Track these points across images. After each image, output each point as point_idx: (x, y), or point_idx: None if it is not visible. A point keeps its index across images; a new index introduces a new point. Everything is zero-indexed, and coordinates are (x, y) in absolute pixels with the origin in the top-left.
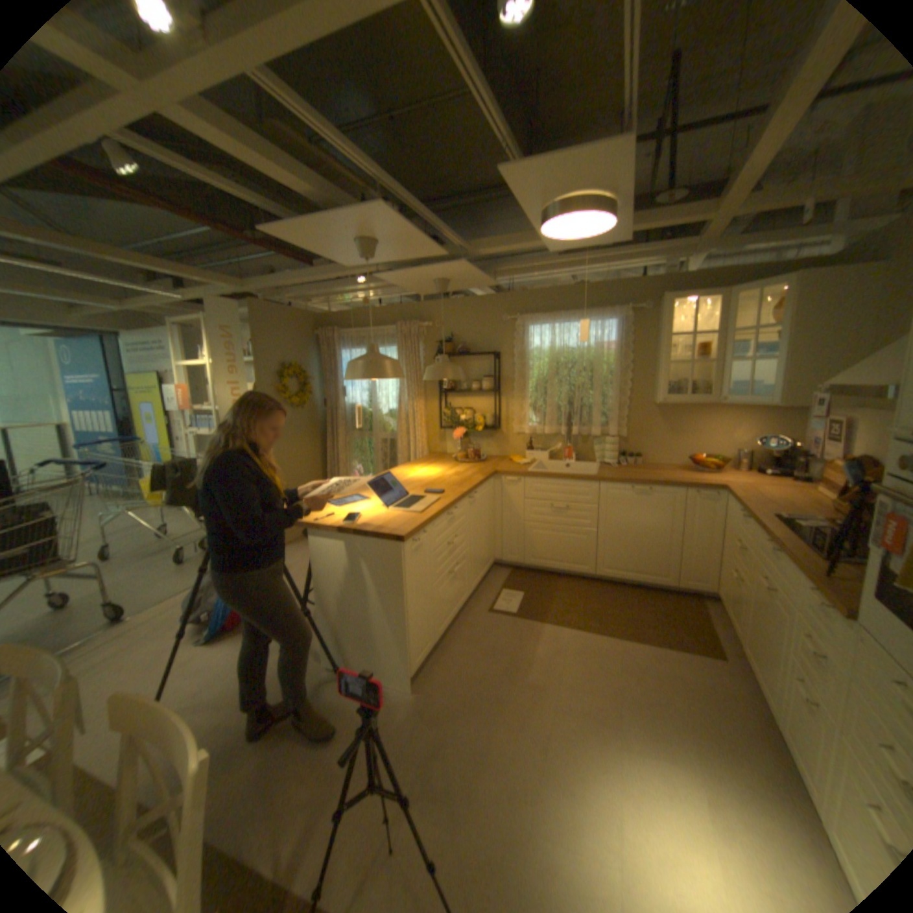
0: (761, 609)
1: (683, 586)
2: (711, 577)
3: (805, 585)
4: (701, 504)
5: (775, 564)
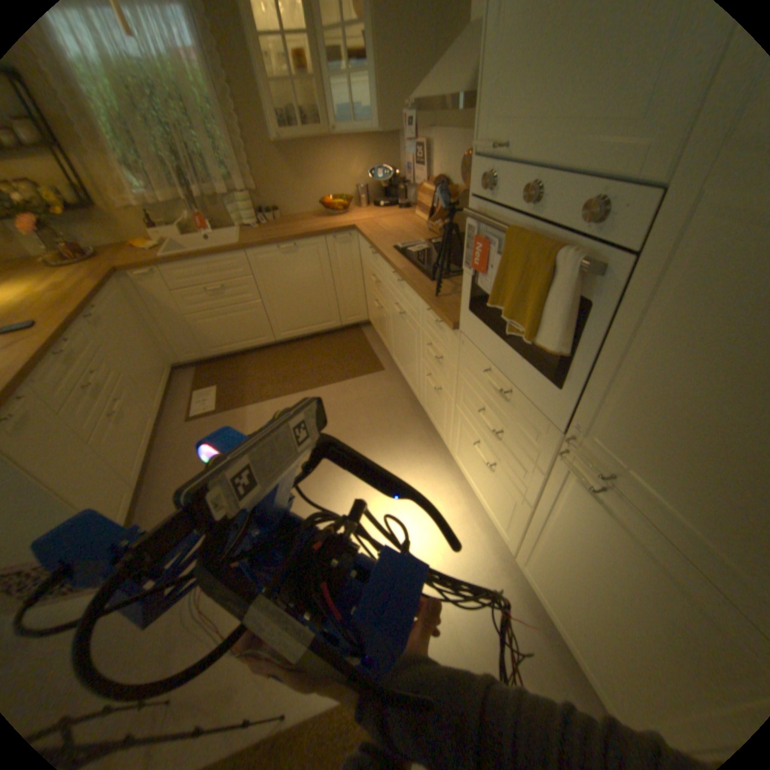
0: (396, 328)
1: (344, 323)
2: (360, 309)
3: (421, 305)
4: (339, 249)
5: (400, 292)
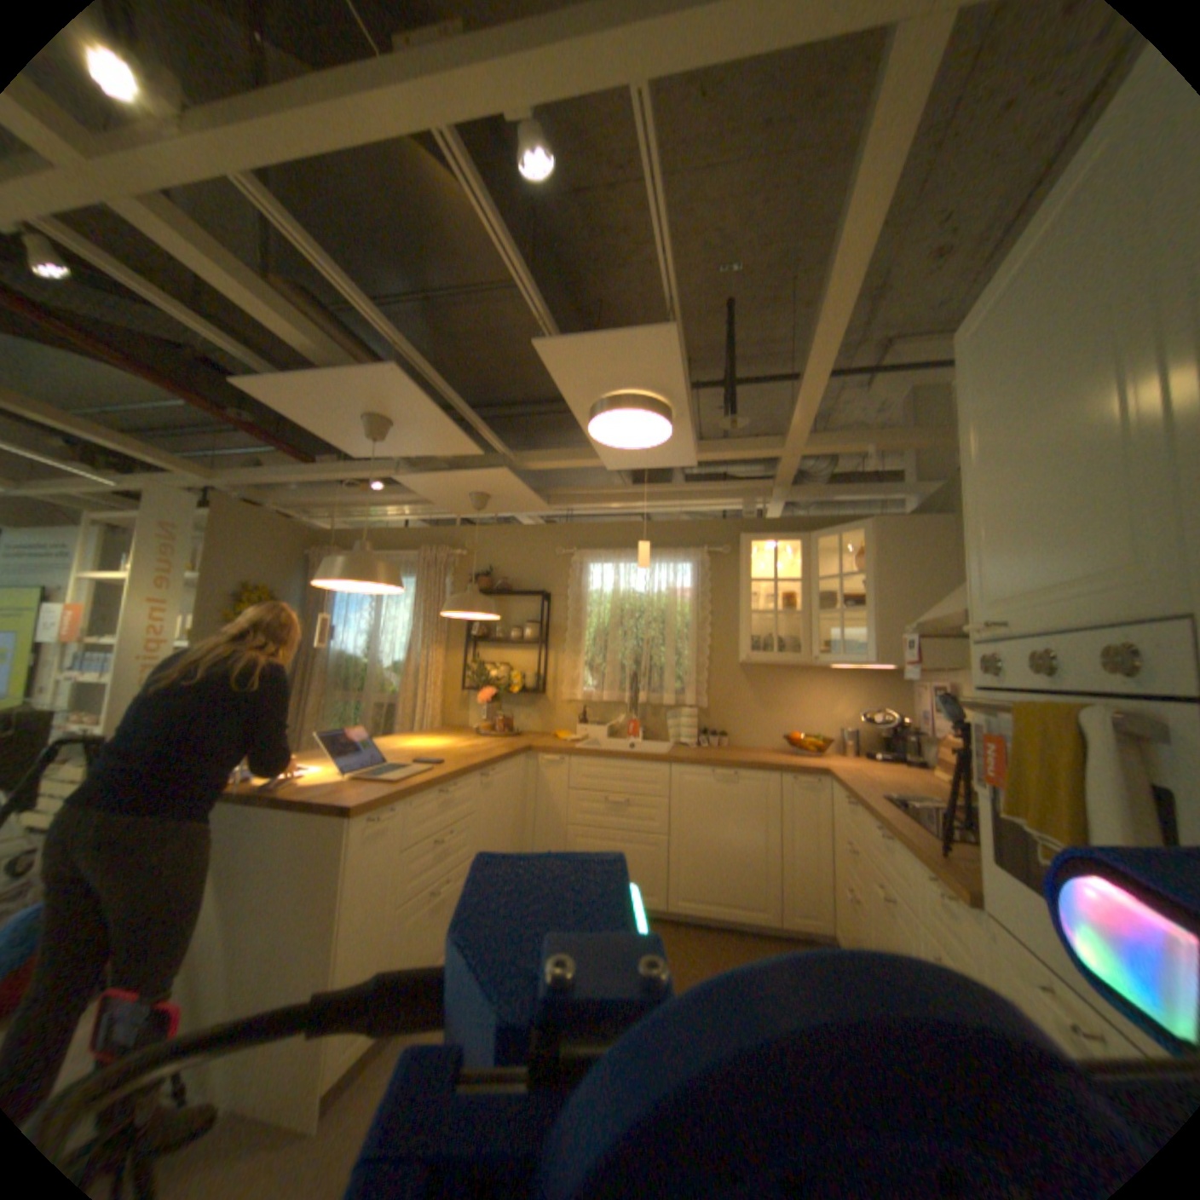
0: (881, 939)
1: (788, 925)
2: (822, 909)
3: (921, 878)
4: (800, 797)
5: (887, 861)
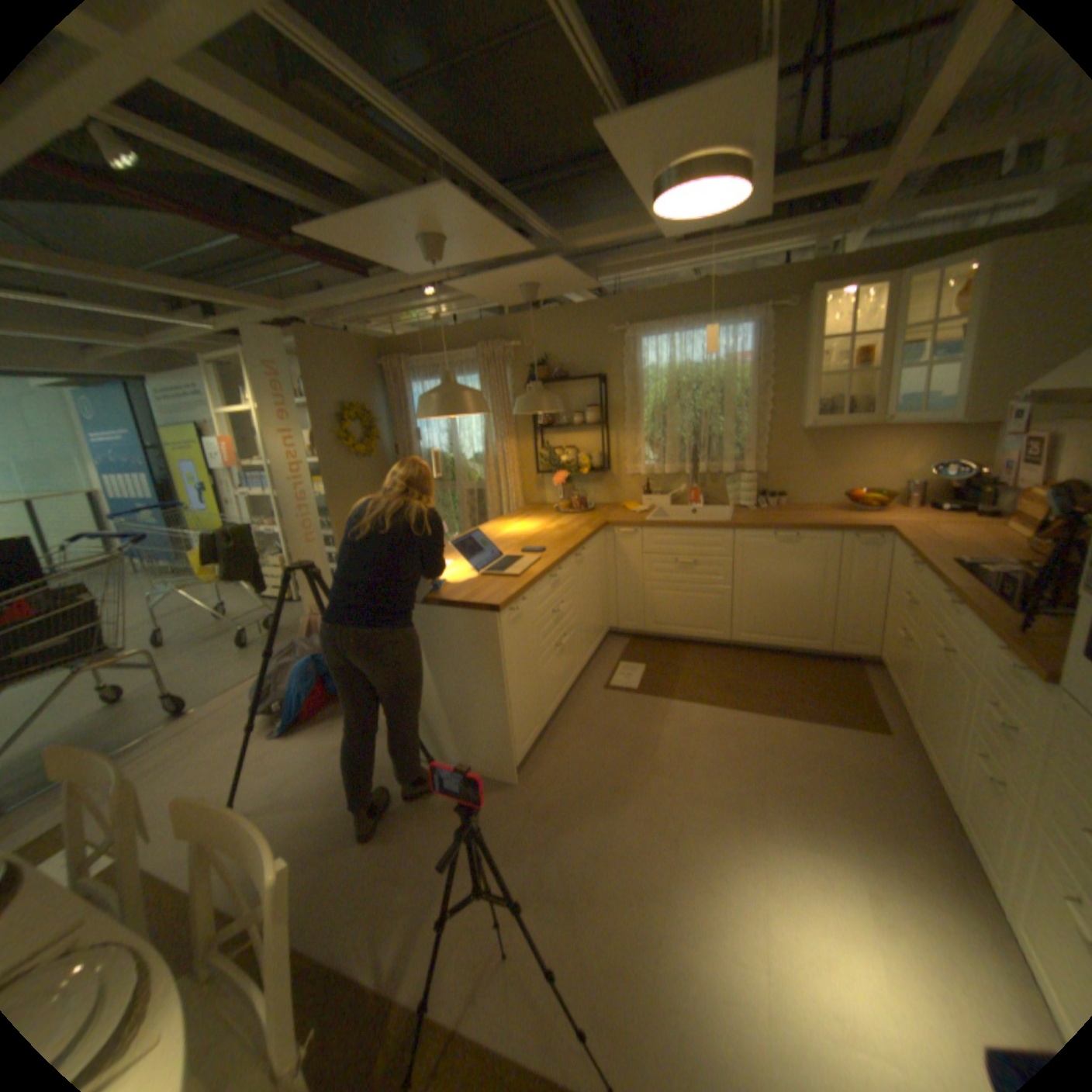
0: (934, 673)
1: (838, 649)
2: (871, 638)
3: (991, 643)
4: (860, 551)
5: (953, 619)
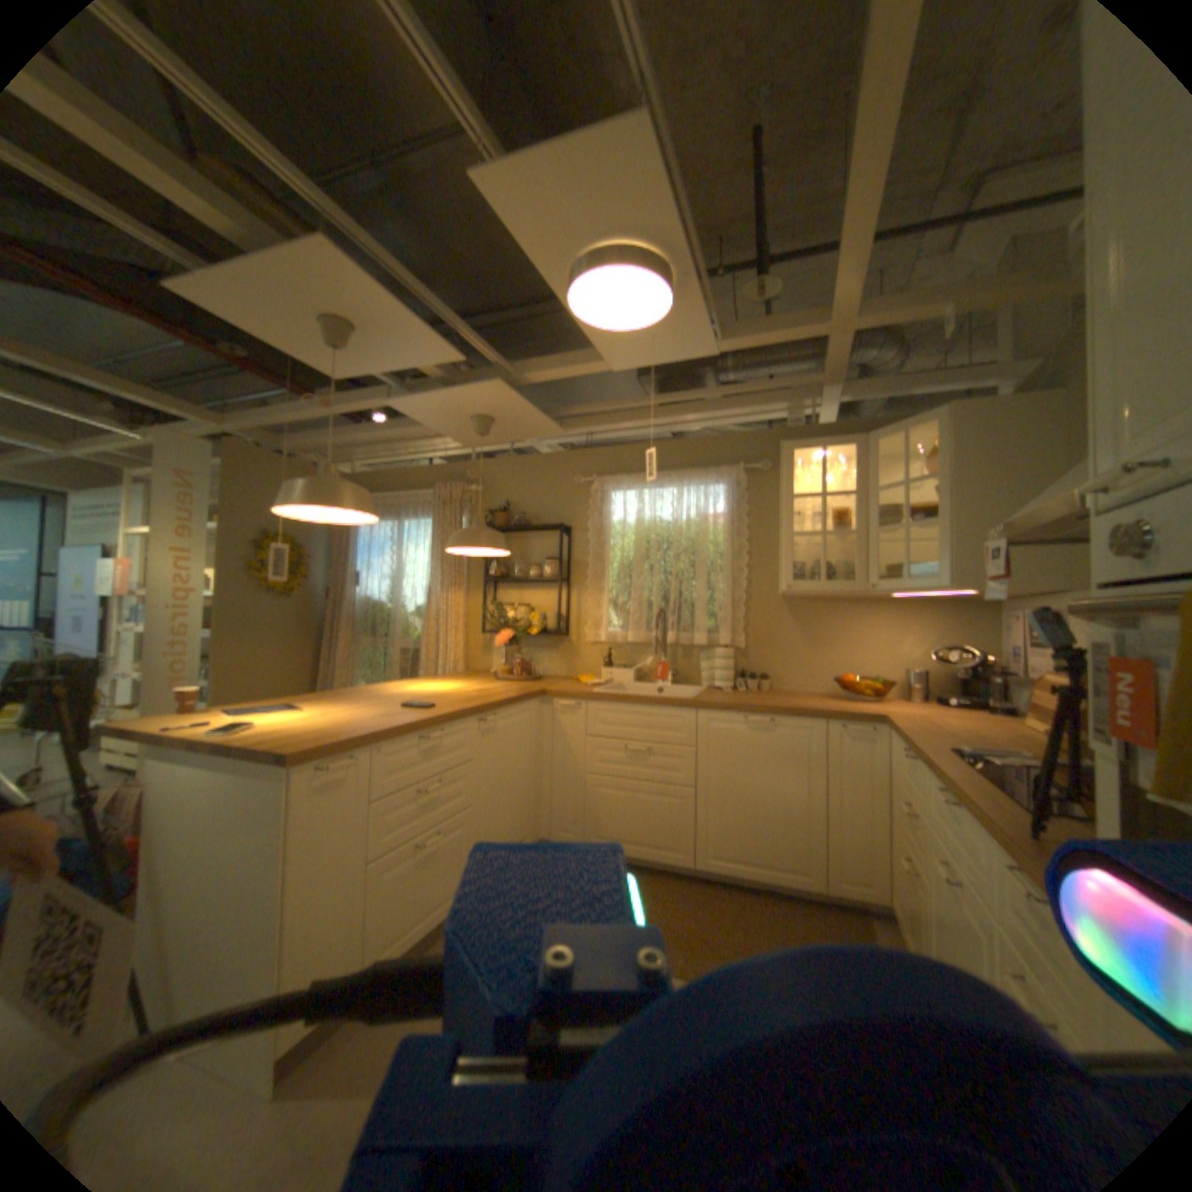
0: (943, 927)
1: (834, 892)
2: (876, 877)
3: (1000, 864)
4: (850, 748)
5: (954, 833)
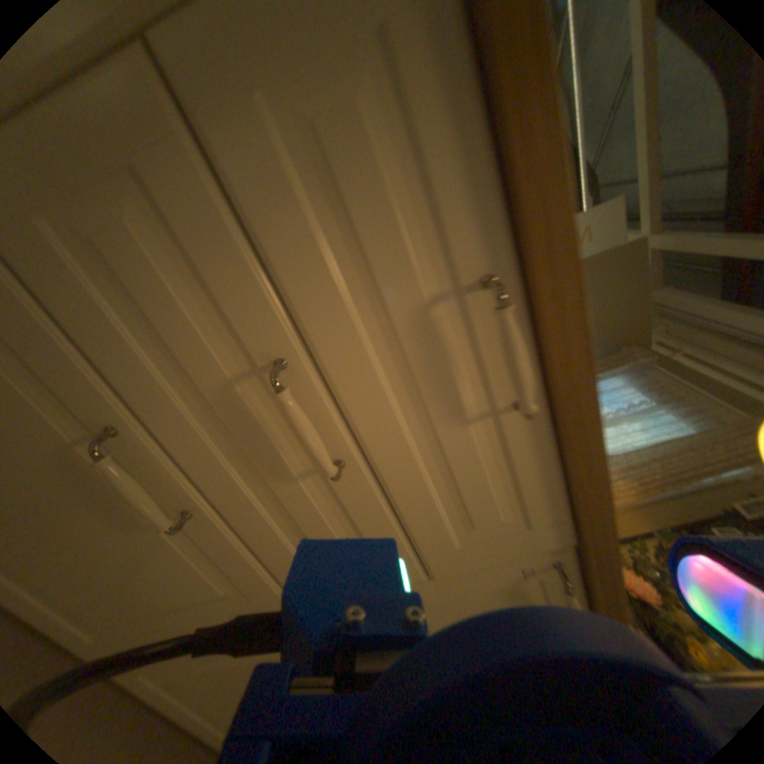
0: None
1: None
2: None
3: None
4: None
5: None
